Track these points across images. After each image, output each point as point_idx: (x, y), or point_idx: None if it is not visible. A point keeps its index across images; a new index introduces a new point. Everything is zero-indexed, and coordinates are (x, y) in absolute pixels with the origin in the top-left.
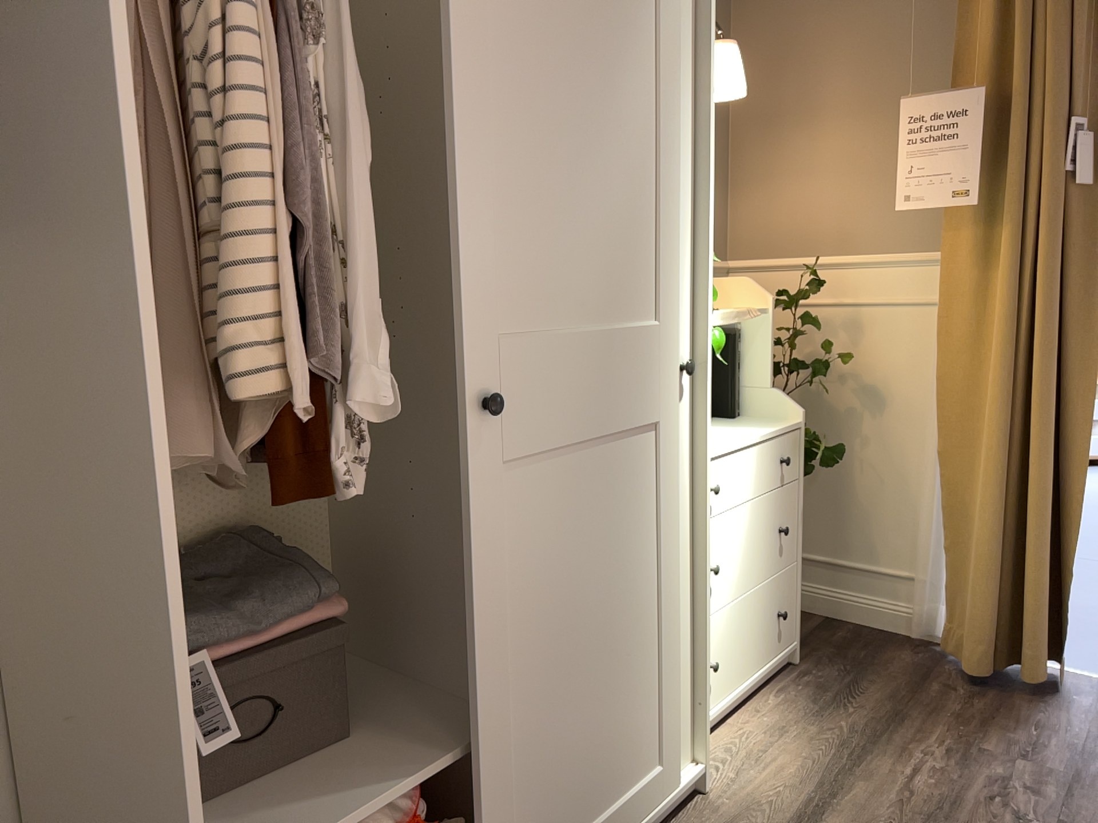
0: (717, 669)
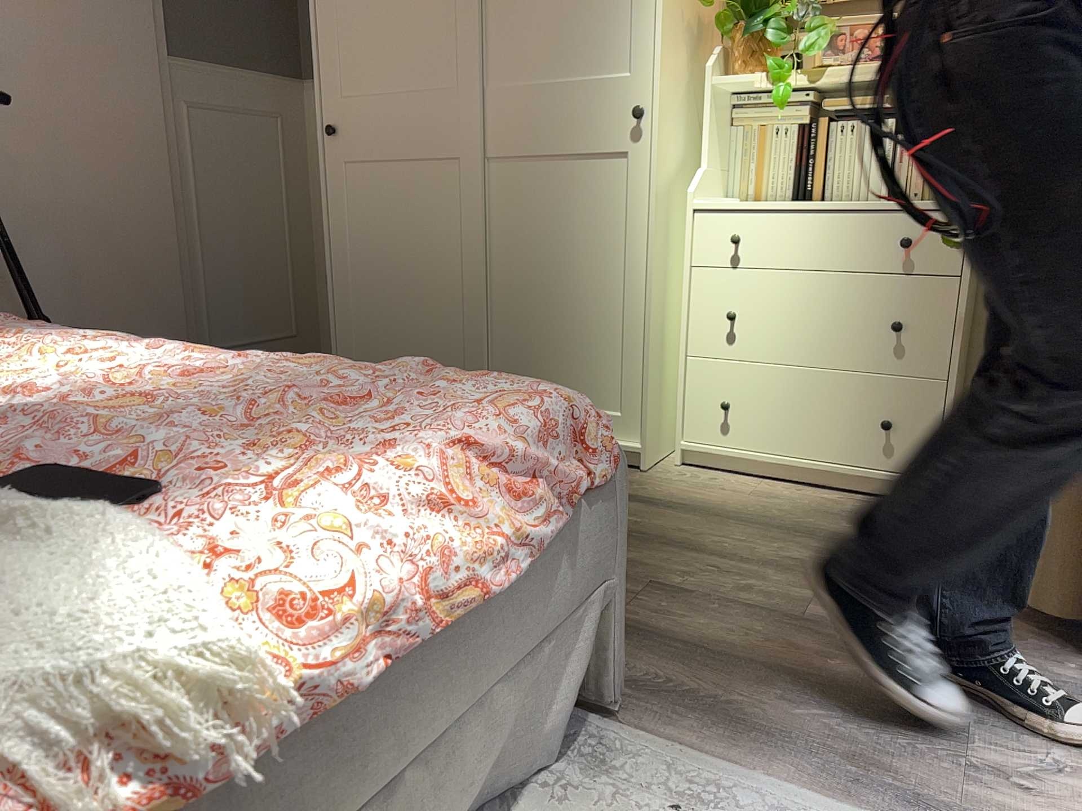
0: (723, 407)
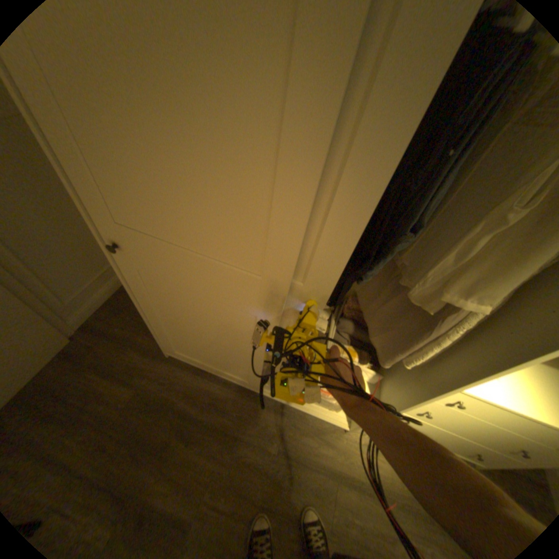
0: None
